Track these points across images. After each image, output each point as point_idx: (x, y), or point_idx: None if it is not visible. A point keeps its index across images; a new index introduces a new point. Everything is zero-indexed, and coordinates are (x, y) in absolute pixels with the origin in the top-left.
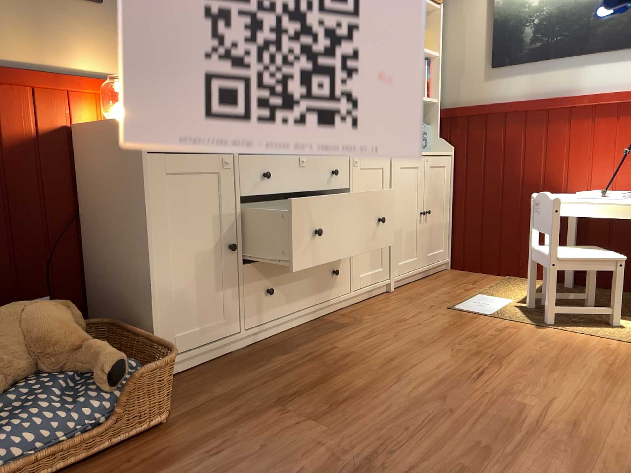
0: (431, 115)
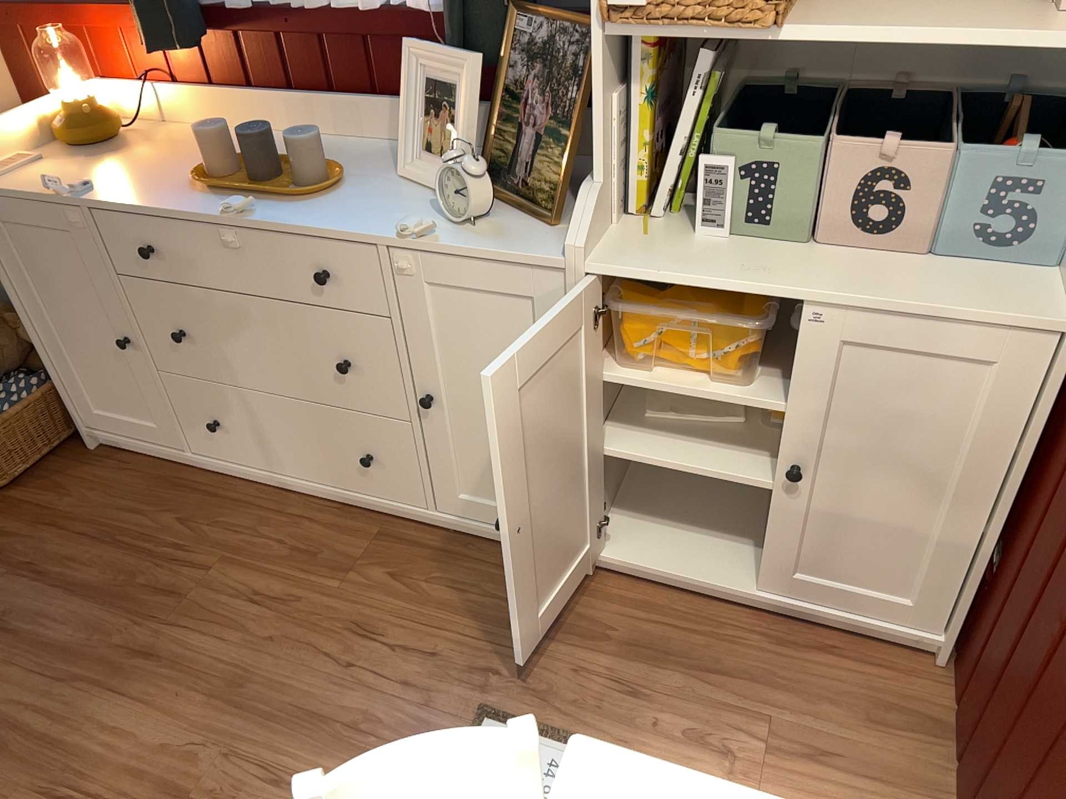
0: None
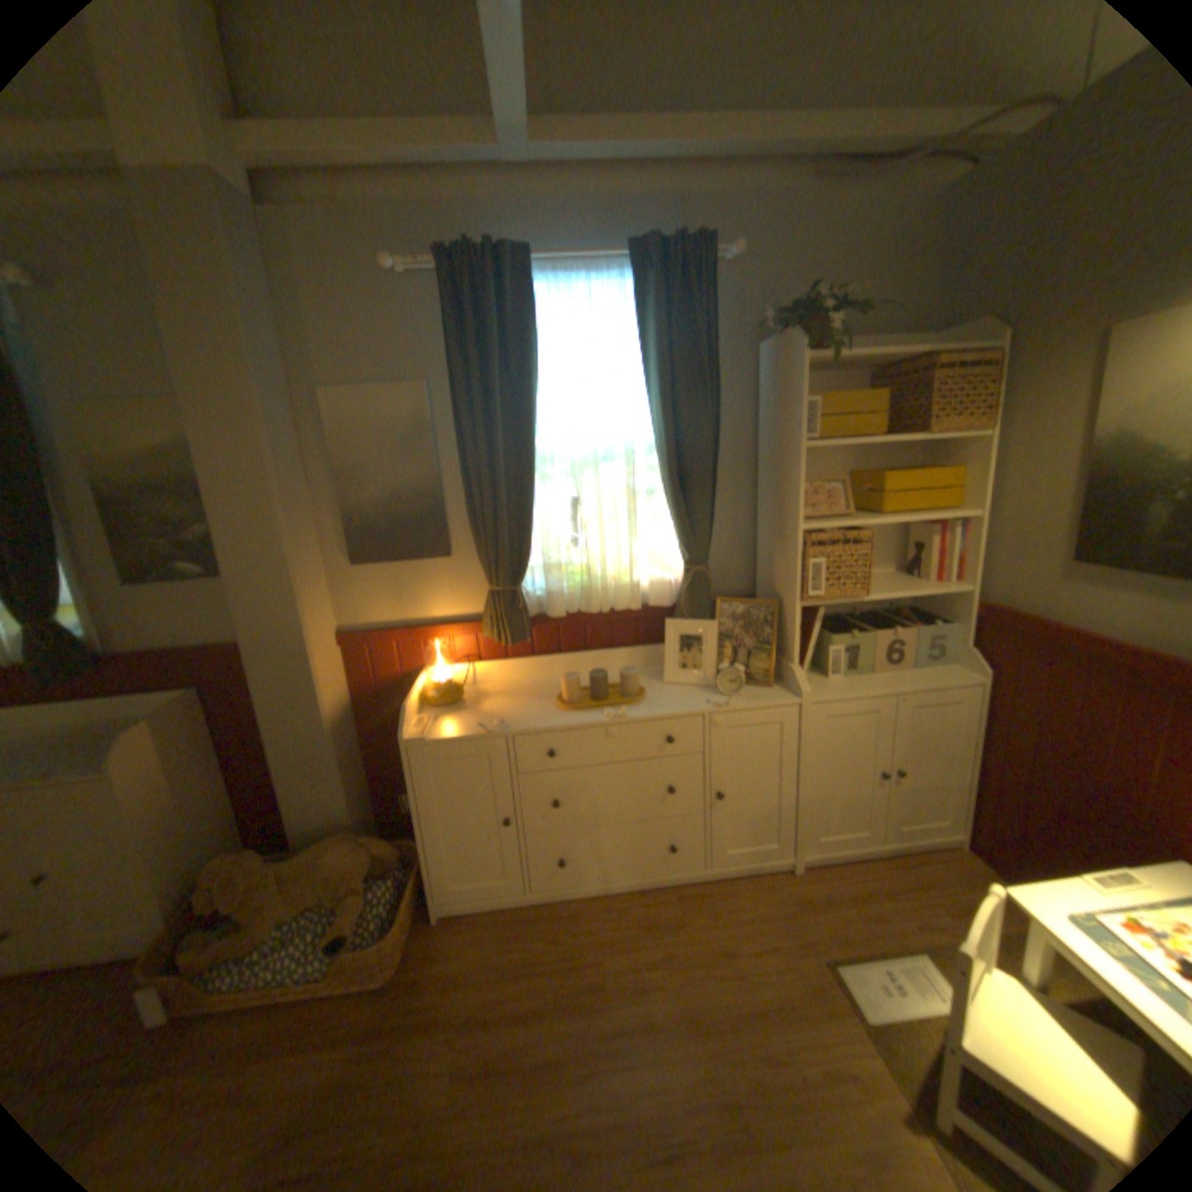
0: (962, 606)
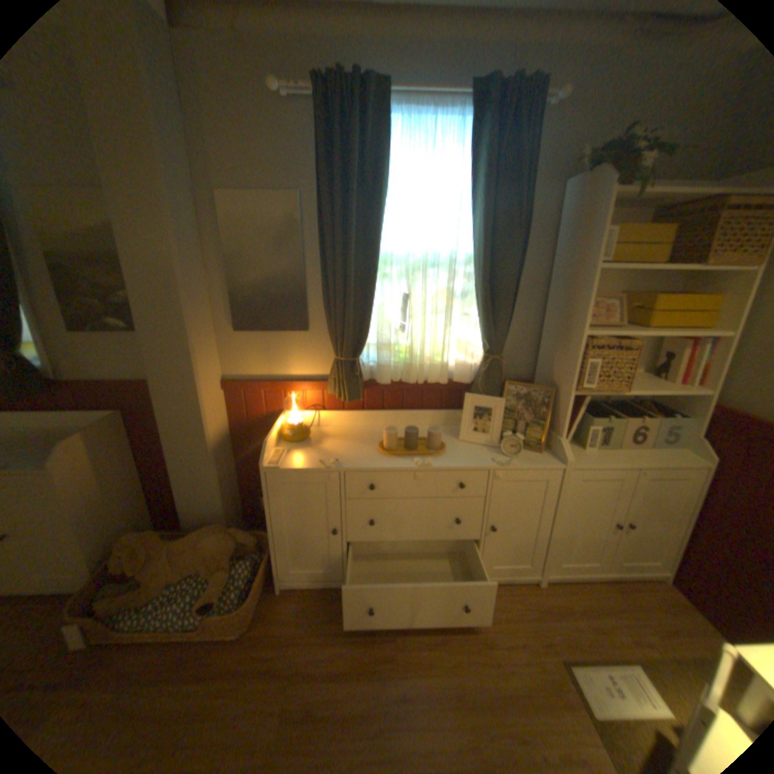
0: (700, 406)
